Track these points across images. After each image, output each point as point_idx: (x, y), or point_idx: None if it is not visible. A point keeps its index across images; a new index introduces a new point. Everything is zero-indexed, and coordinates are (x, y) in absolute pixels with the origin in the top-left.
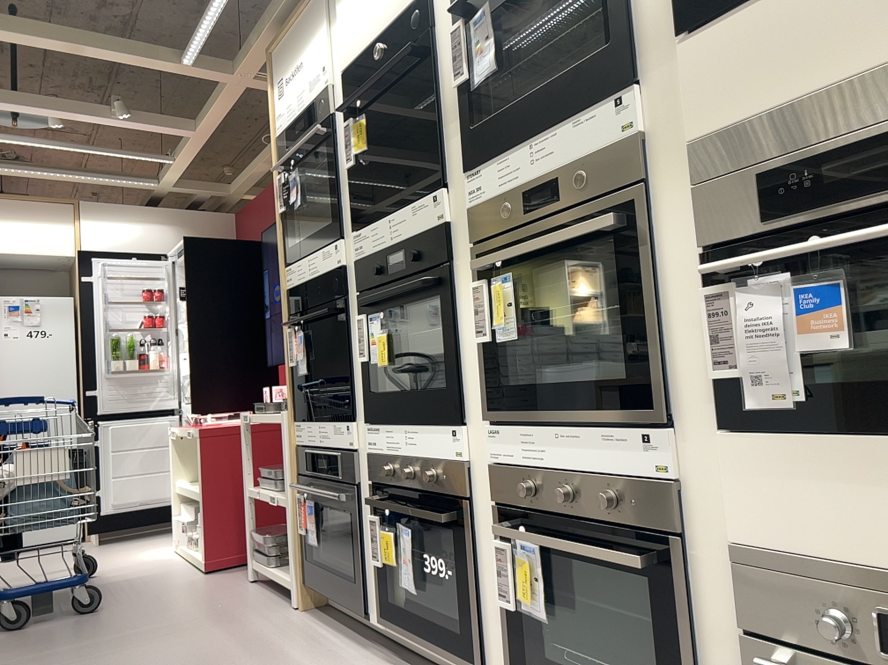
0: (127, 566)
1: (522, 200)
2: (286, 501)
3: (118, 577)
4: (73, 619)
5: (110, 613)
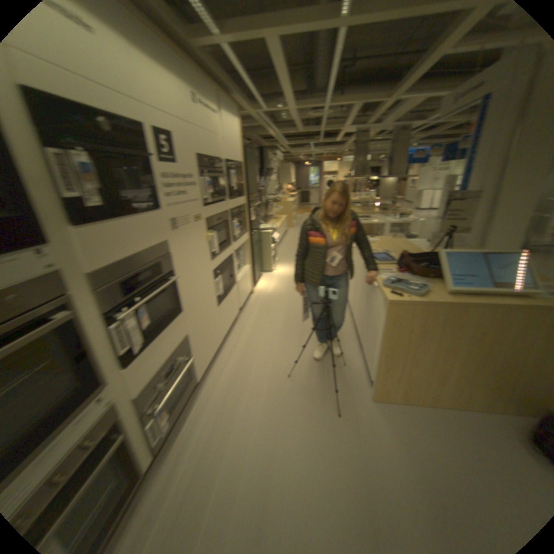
0: None
1: None
2: None
3: None
4: None
5: None
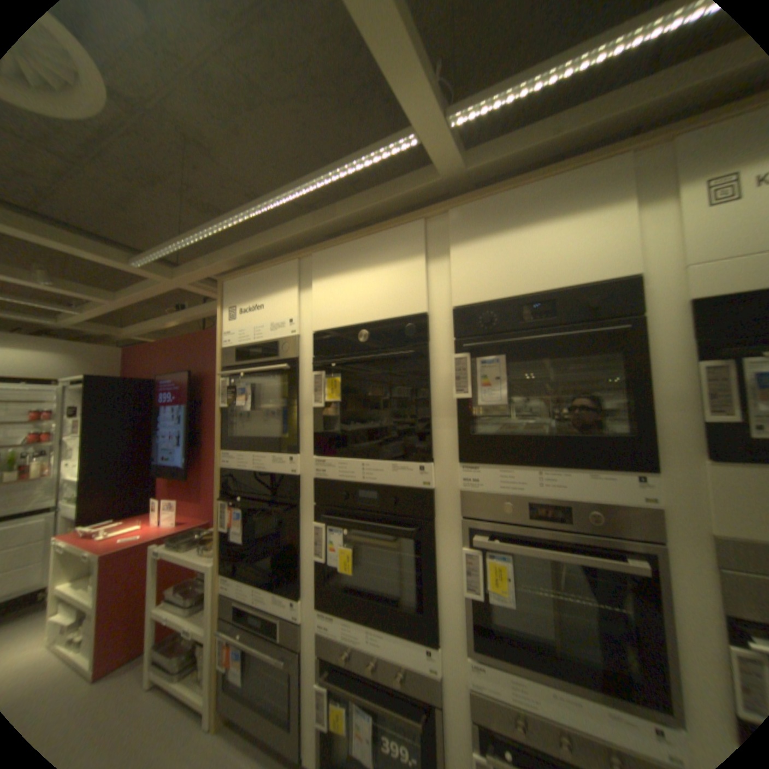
0: None
1: (530, 510)
2: (204, 642)
3: None
4: None
5: None
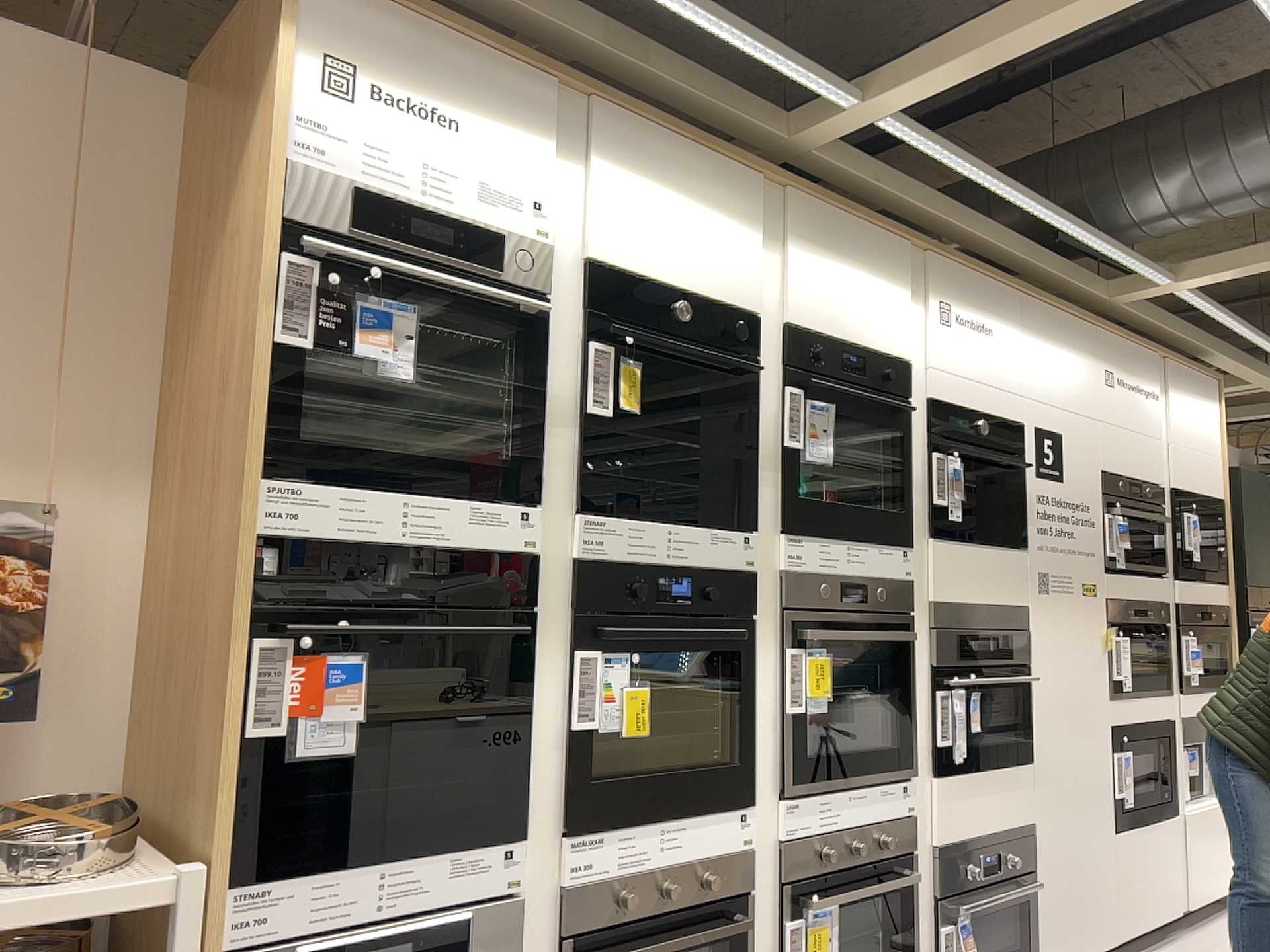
0: None
1: (833, 585)
2: None
3: None
4: None
5: None
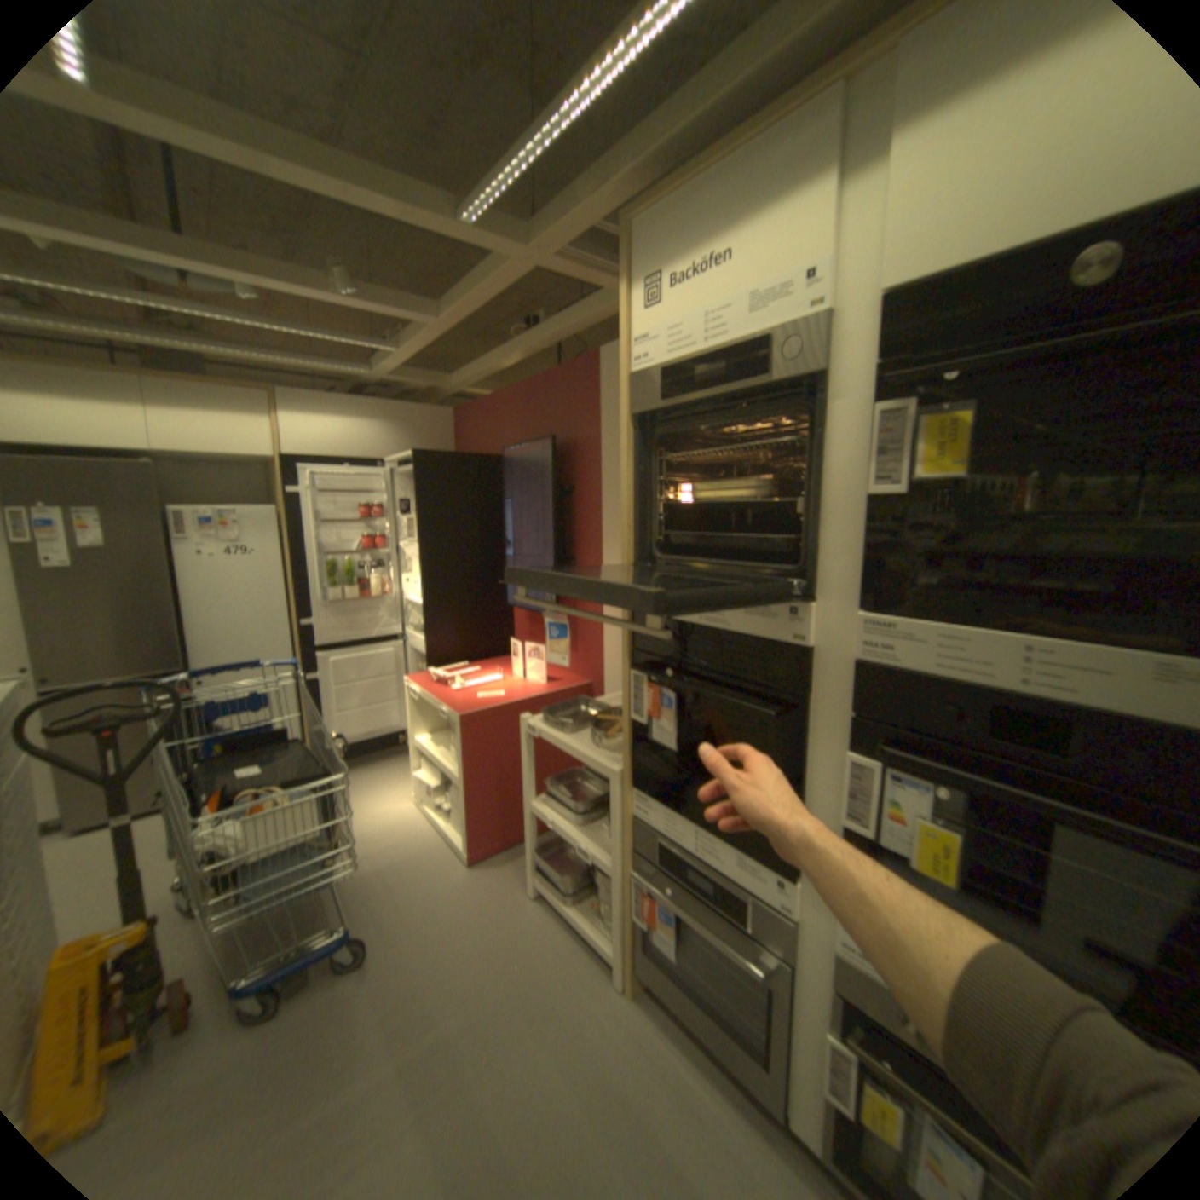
0: (369, 839)
1: None
2: (612, 874)
3: (365, 869)
4: (335, 991)
5: (379, 979)
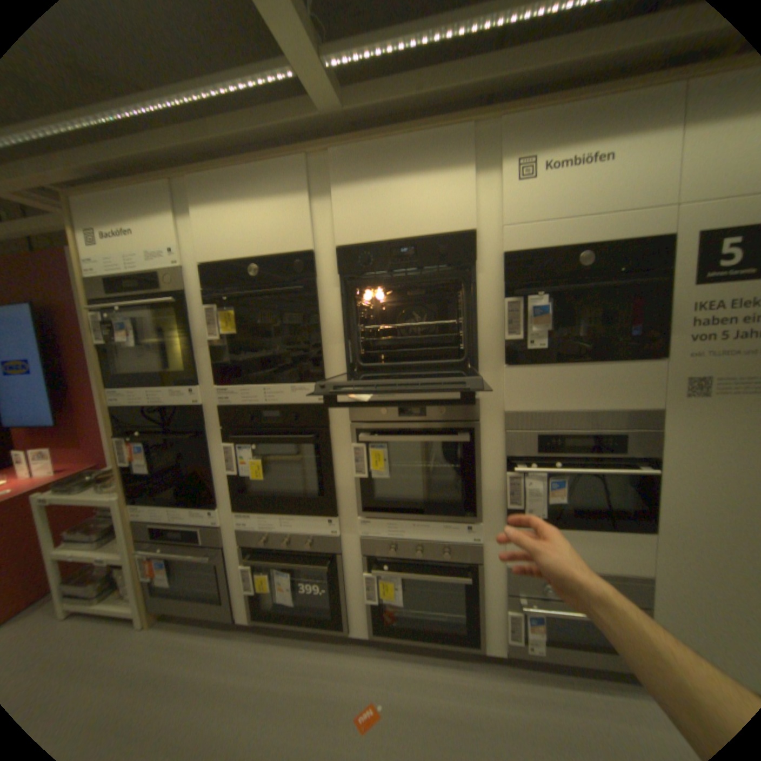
0: None
1: (398, 410)
2: (121, 563)
3: None
4: None
5: None
